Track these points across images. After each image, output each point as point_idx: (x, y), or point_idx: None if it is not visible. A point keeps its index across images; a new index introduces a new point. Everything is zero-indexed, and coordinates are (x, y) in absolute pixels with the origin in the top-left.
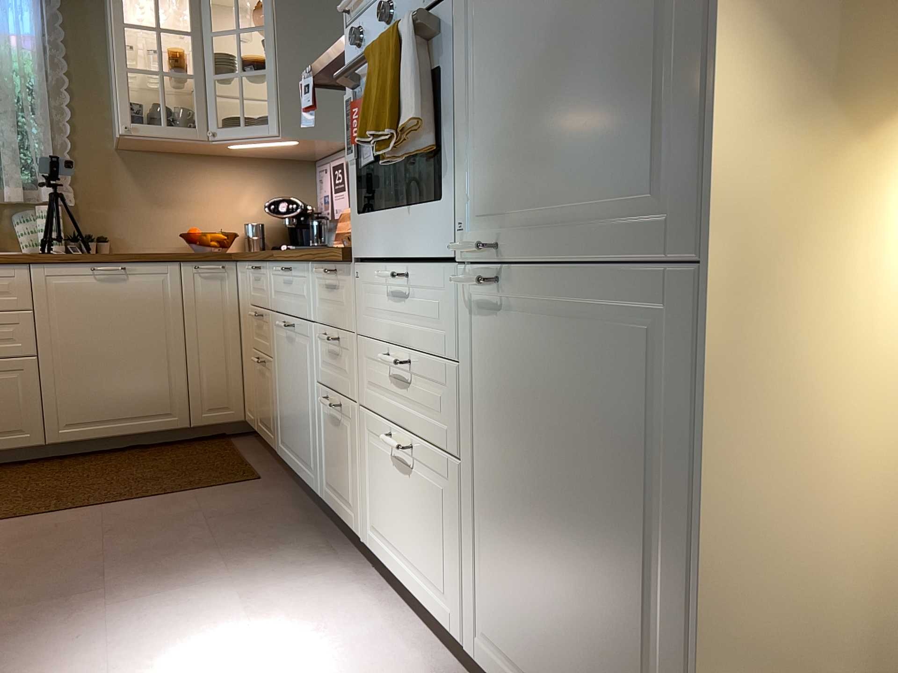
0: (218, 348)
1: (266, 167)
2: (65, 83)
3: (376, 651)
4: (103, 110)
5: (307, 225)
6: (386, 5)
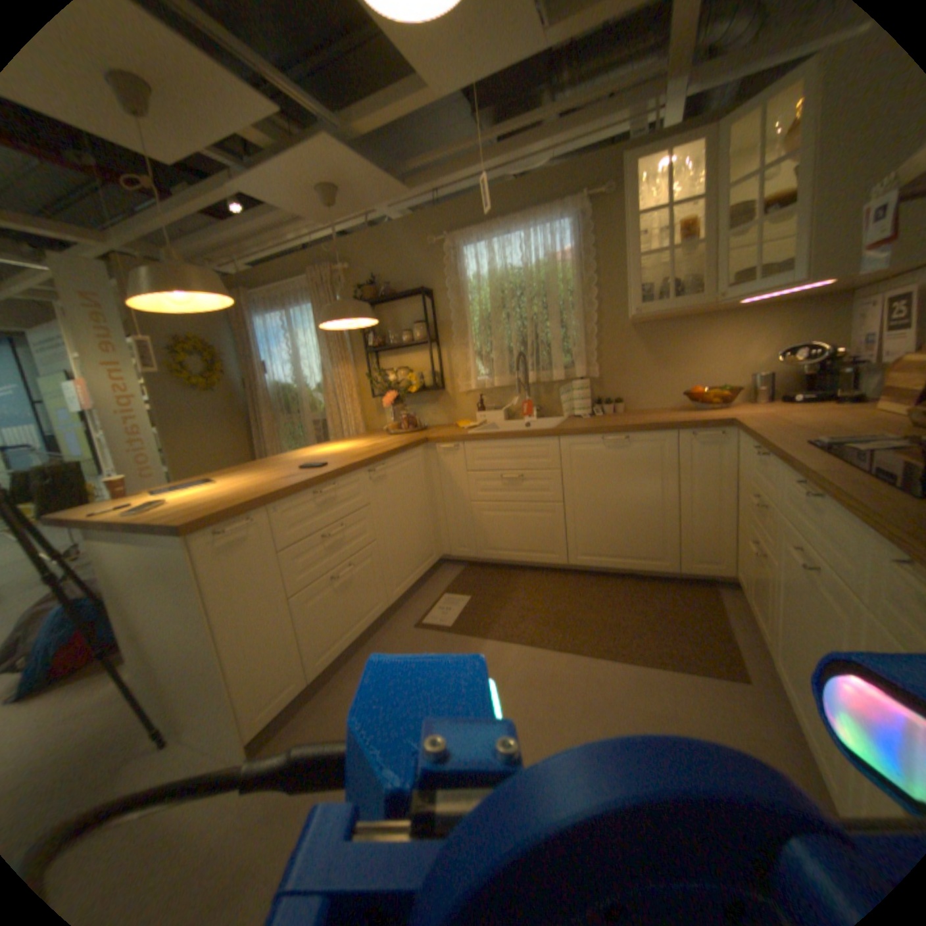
0: (711, 509)
1: (783, 311)
2: (593, 280)
3: None
4: (622, 294)
5: (835, 374)
6: None
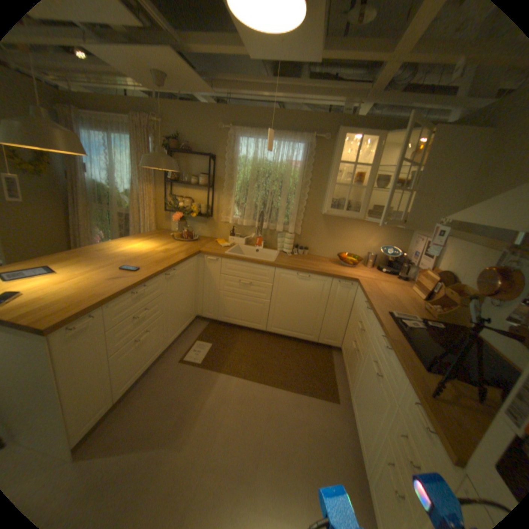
0: (338, 317)
1: (387, 226)
2: (308, 183)
3: None
4: (320, 194)
5: (401, 265)
6: None
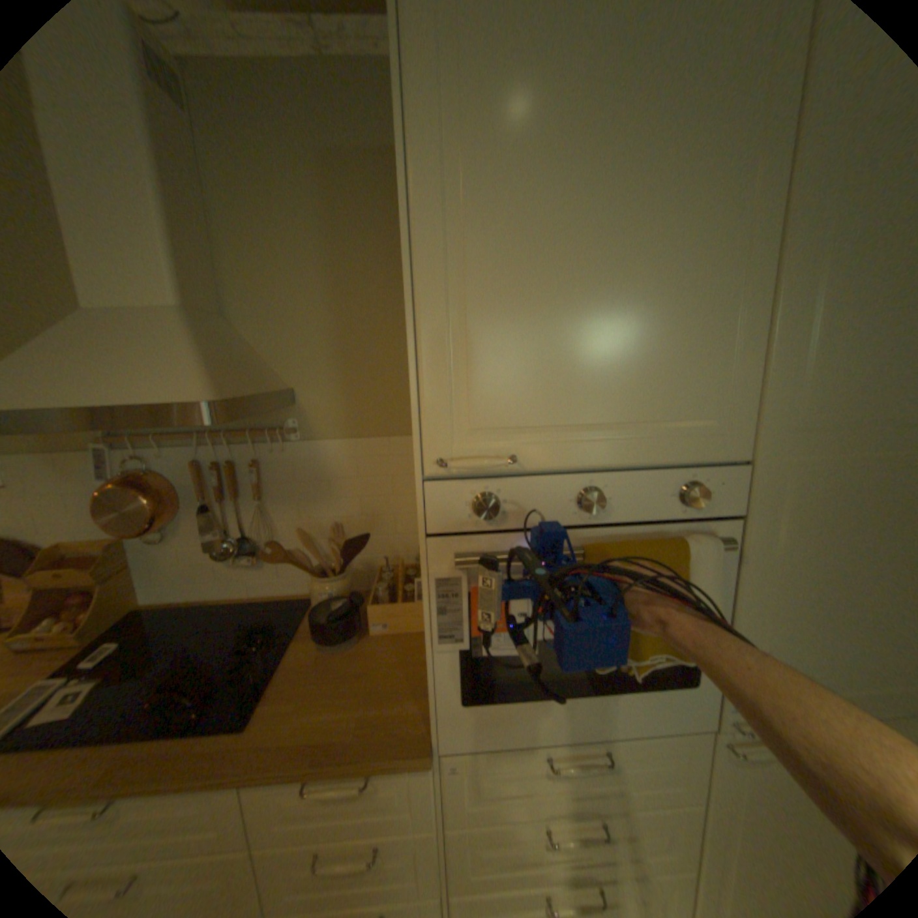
0: None
1: None
2: None
3: None
4: None
5: None
6: (603, 499)
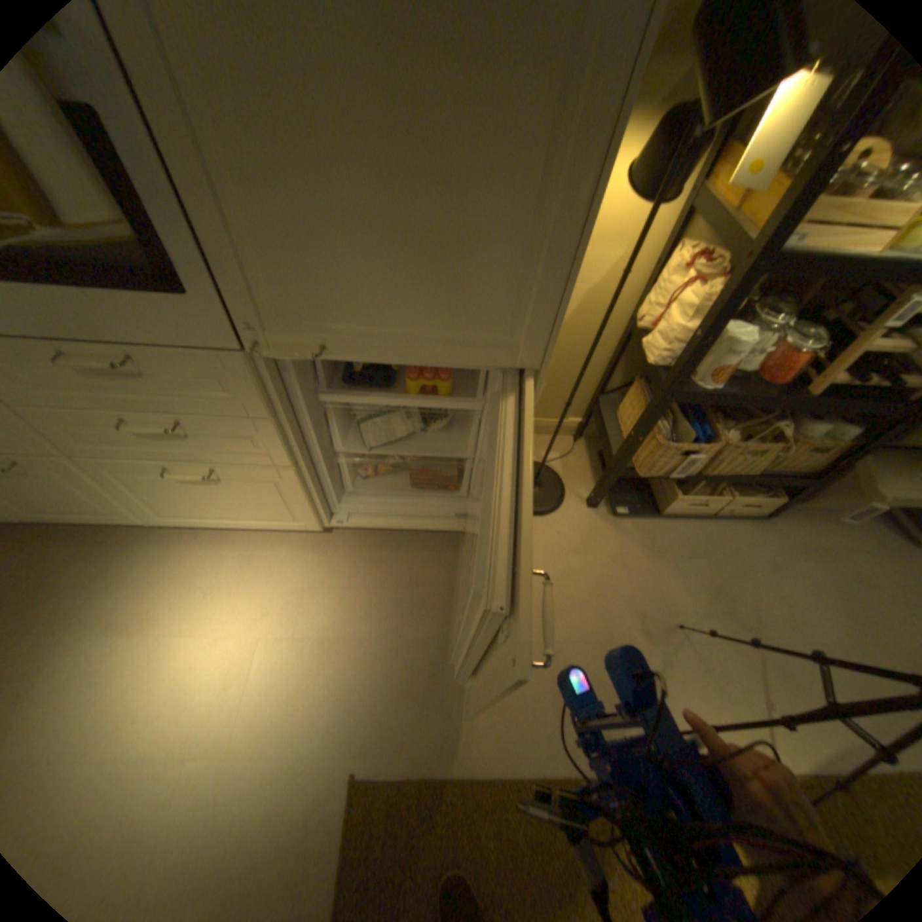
0: None
1: None
2: None
3: (247, 566)
4: None
5: None
6: None
